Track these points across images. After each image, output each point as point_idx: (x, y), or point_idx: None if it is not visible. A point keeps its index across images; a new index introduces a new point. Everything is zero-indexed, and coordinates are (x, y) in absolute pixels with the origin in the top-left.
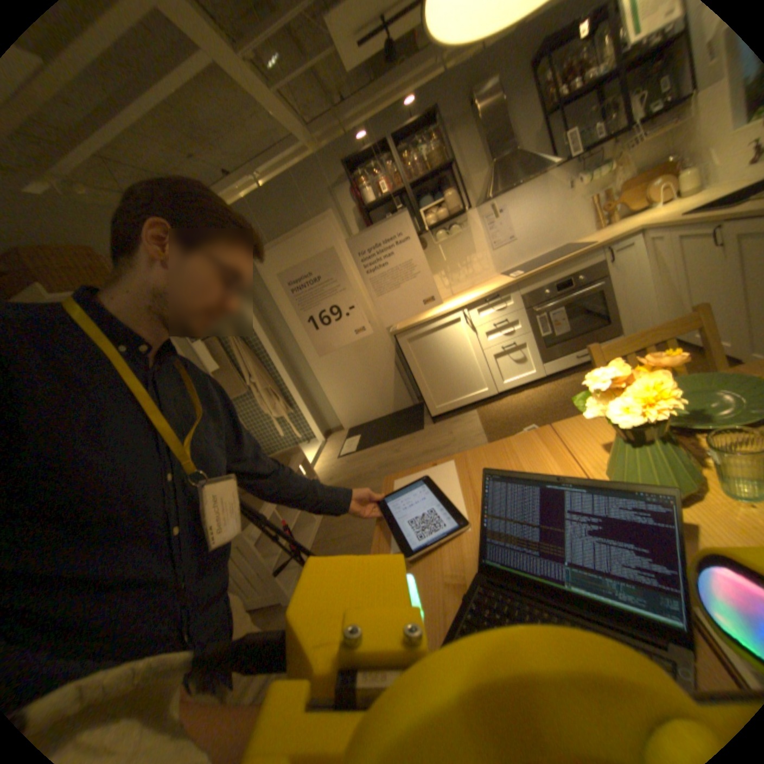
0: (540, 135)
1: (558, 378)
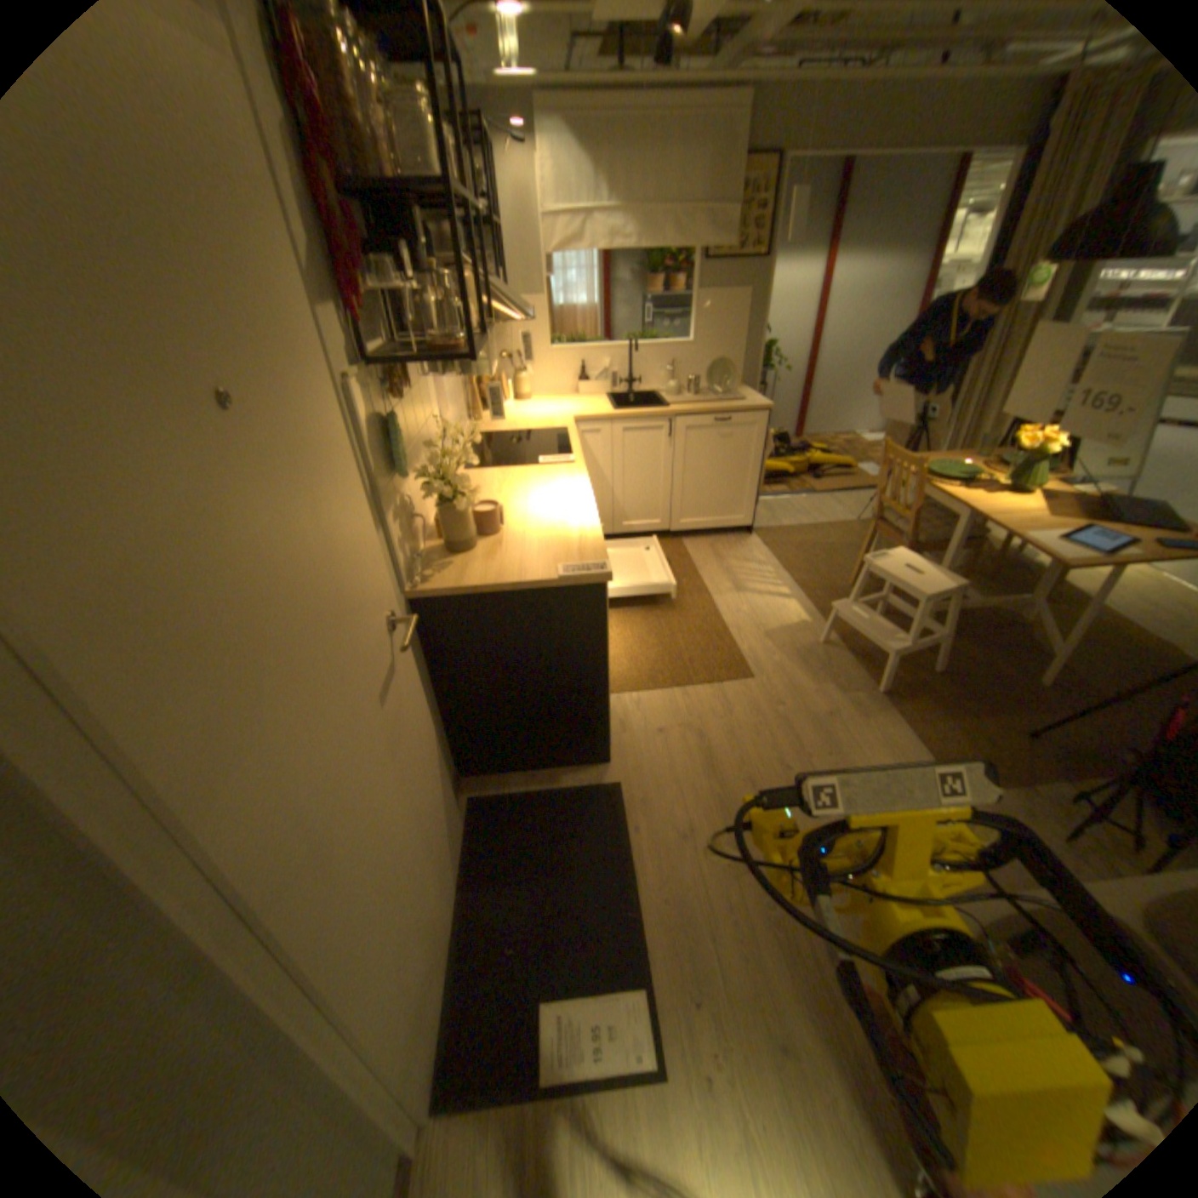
0: None
1: None
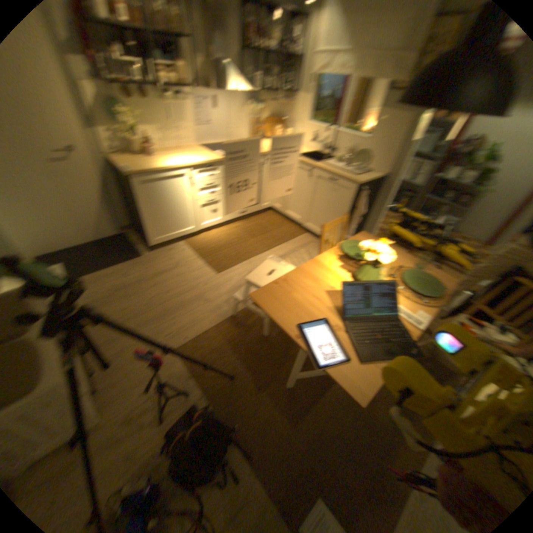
0: (234, 56)
1: (231, 223)
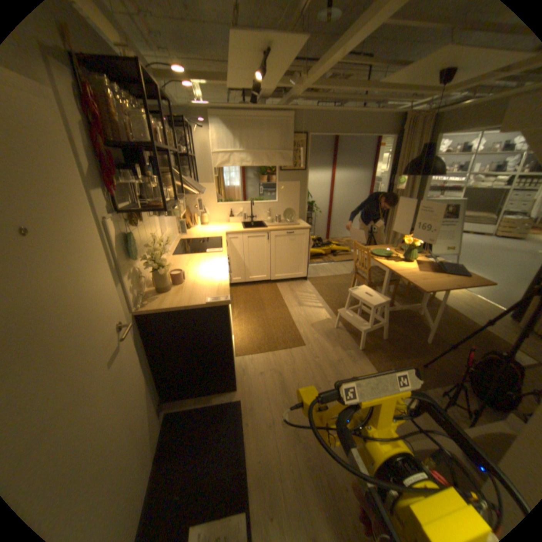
0: None
1: None
